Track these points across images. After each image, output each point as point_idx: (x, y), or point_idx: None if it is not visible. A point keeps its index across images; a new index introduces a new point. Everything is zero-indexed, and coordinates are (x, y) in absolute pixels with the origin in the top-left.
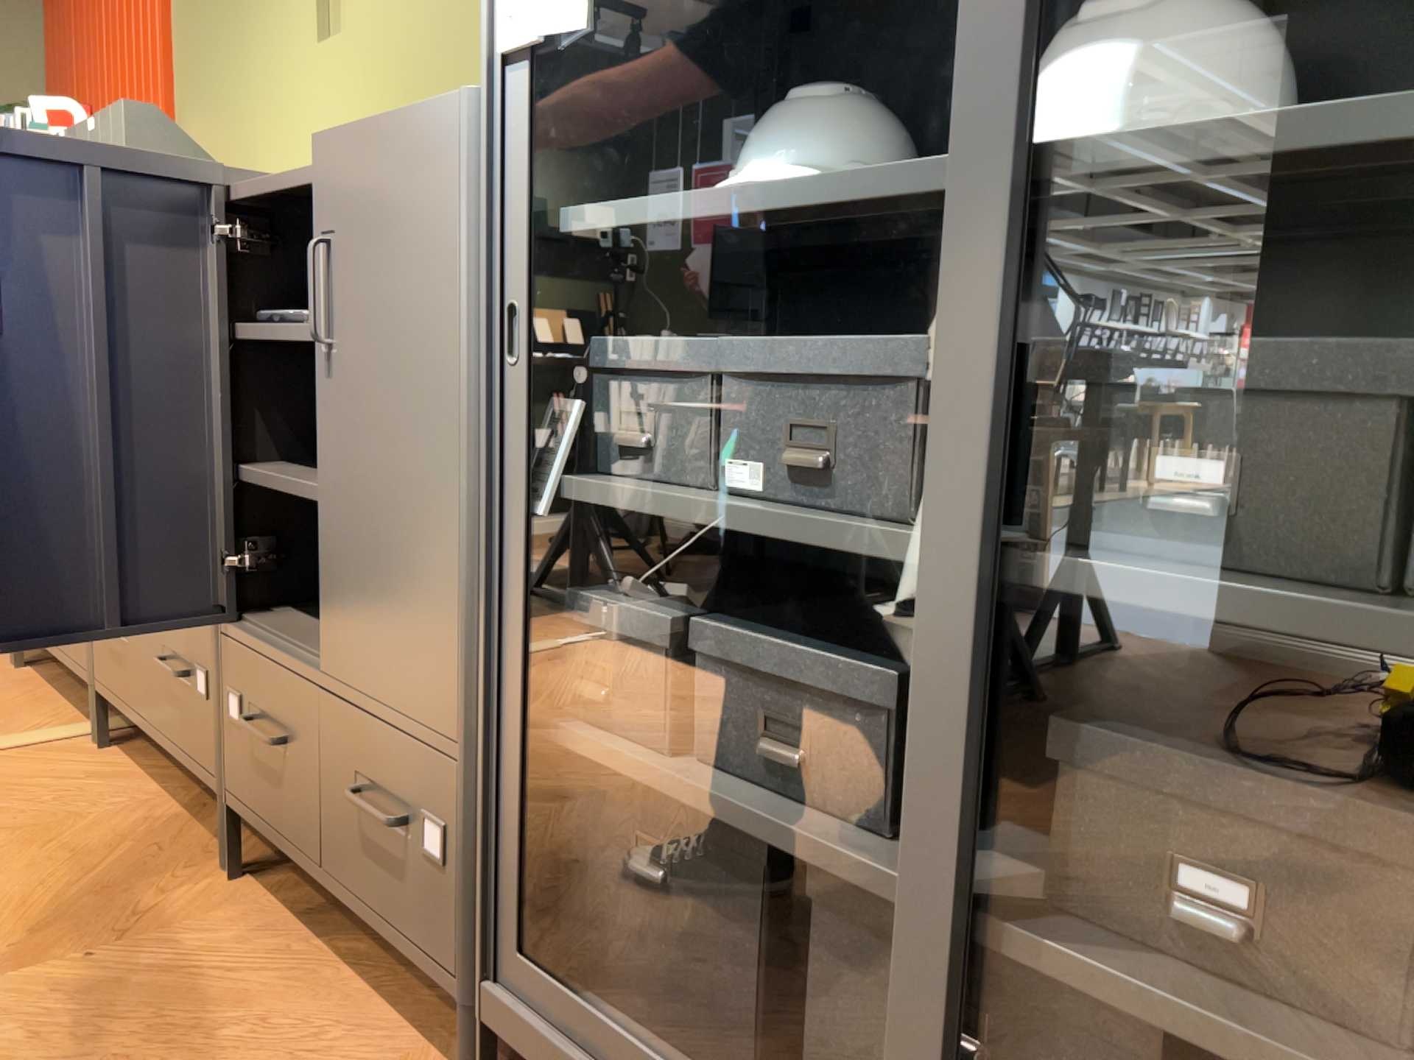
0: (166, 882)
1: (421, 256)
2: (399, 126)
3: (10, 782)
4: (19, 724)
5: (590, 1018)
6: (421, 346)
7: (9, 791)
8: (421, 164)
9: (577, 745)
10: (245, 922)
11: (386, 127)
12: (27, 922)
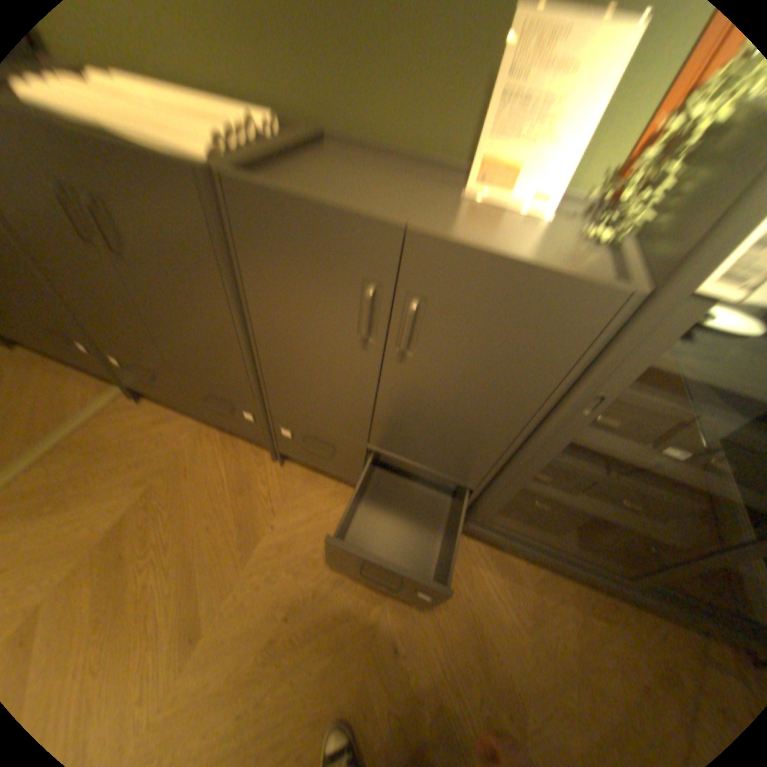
0: (256, 473)
1: (529, 352)
2: (539, 276)
3: (117, 438)
4: (68, 394)
5: (520, 537)
6: (508, 385)
7: (123, 444)
8: (556, 309)
9: (531, 488)
10: (306, 482)
11: (521, 268)
12: (226, 518)
